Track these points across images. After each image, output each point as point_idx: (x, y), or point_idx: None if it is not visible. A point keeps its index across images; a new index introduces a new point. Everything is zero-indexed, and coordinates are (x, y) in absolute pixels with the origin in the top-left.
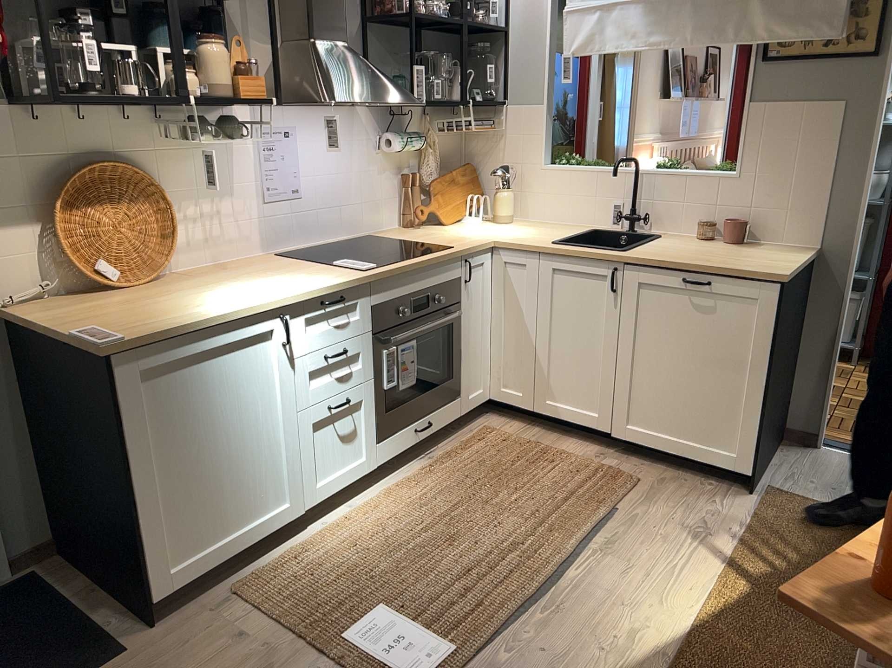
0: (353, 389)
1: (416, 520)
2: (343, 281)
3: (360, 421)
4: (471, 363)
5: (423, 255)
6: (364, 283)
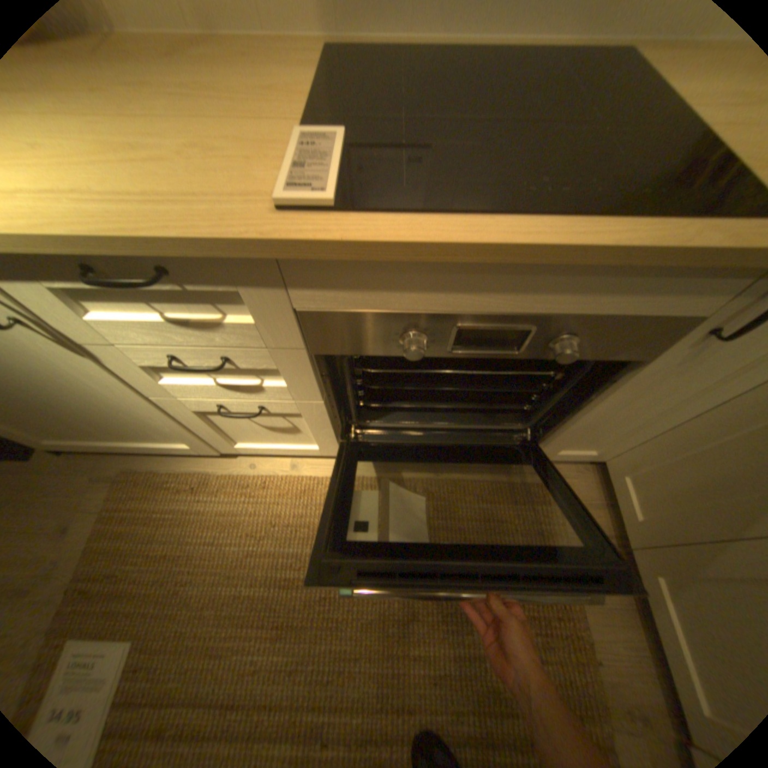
0: (272, 398)
1: (302, 554)
2: (133, 230)
3: (302, 422)
4: (593, 429)
5: (588, 214)
6: (245, 253)
